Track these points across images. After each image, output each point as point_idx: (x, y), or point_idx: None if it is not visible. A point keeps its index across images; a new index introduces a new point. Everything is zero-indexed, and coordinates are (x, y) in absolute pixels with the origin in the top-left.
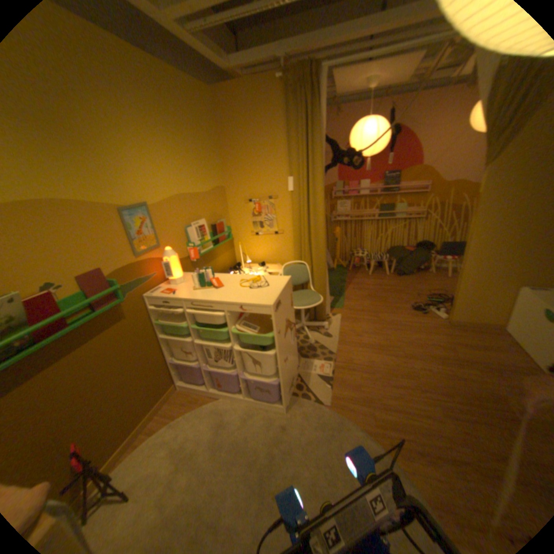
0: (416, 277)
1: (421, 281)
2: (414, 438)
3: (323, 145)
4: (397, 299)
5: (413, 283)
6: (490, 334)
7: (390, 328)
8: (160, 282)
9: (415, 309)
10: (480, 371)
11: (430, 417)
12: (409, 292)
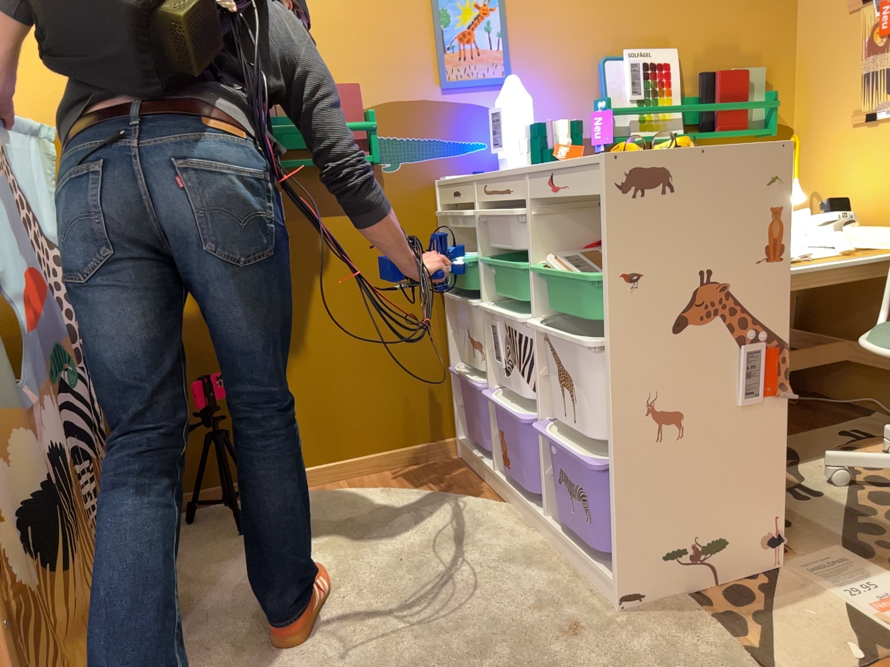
0: None
1: None
2: None
3: None
4: None
5: None
6: None
7: None
8: (485, 170)
9: None
10: None
11: None
12: None
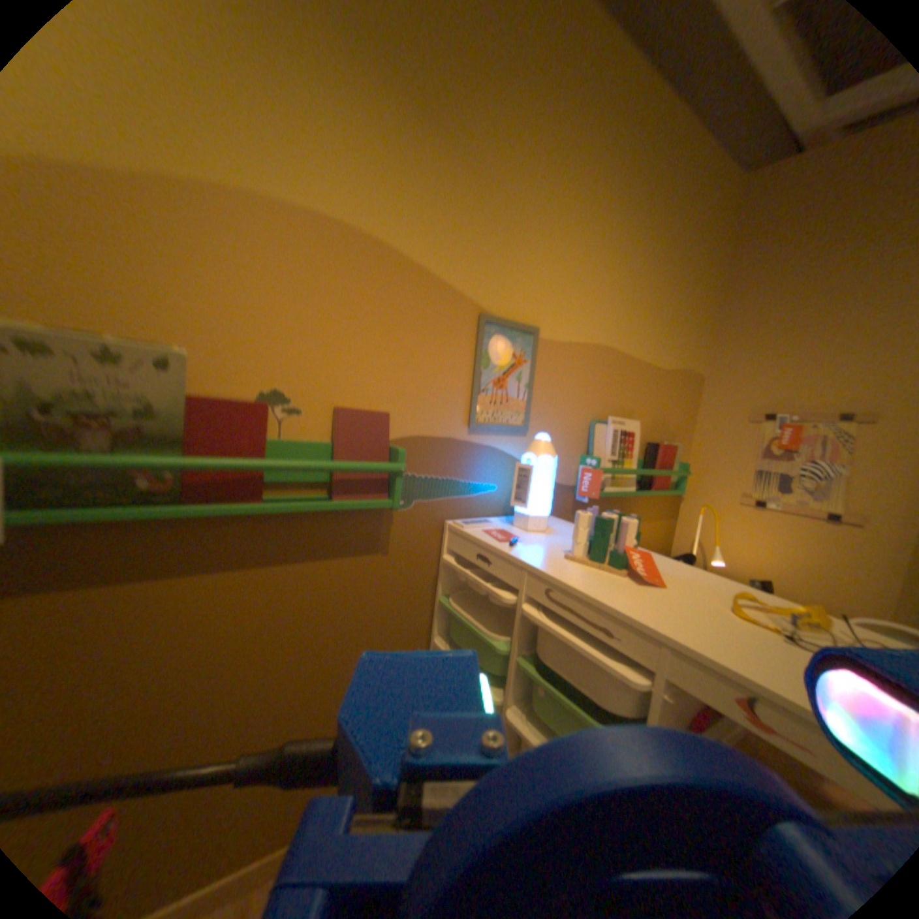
0: None
1: None
2: None
3: None
4: None
5: None
6: None
7: None
8: (493, 512)
9: None
10: None
11: None
12: None
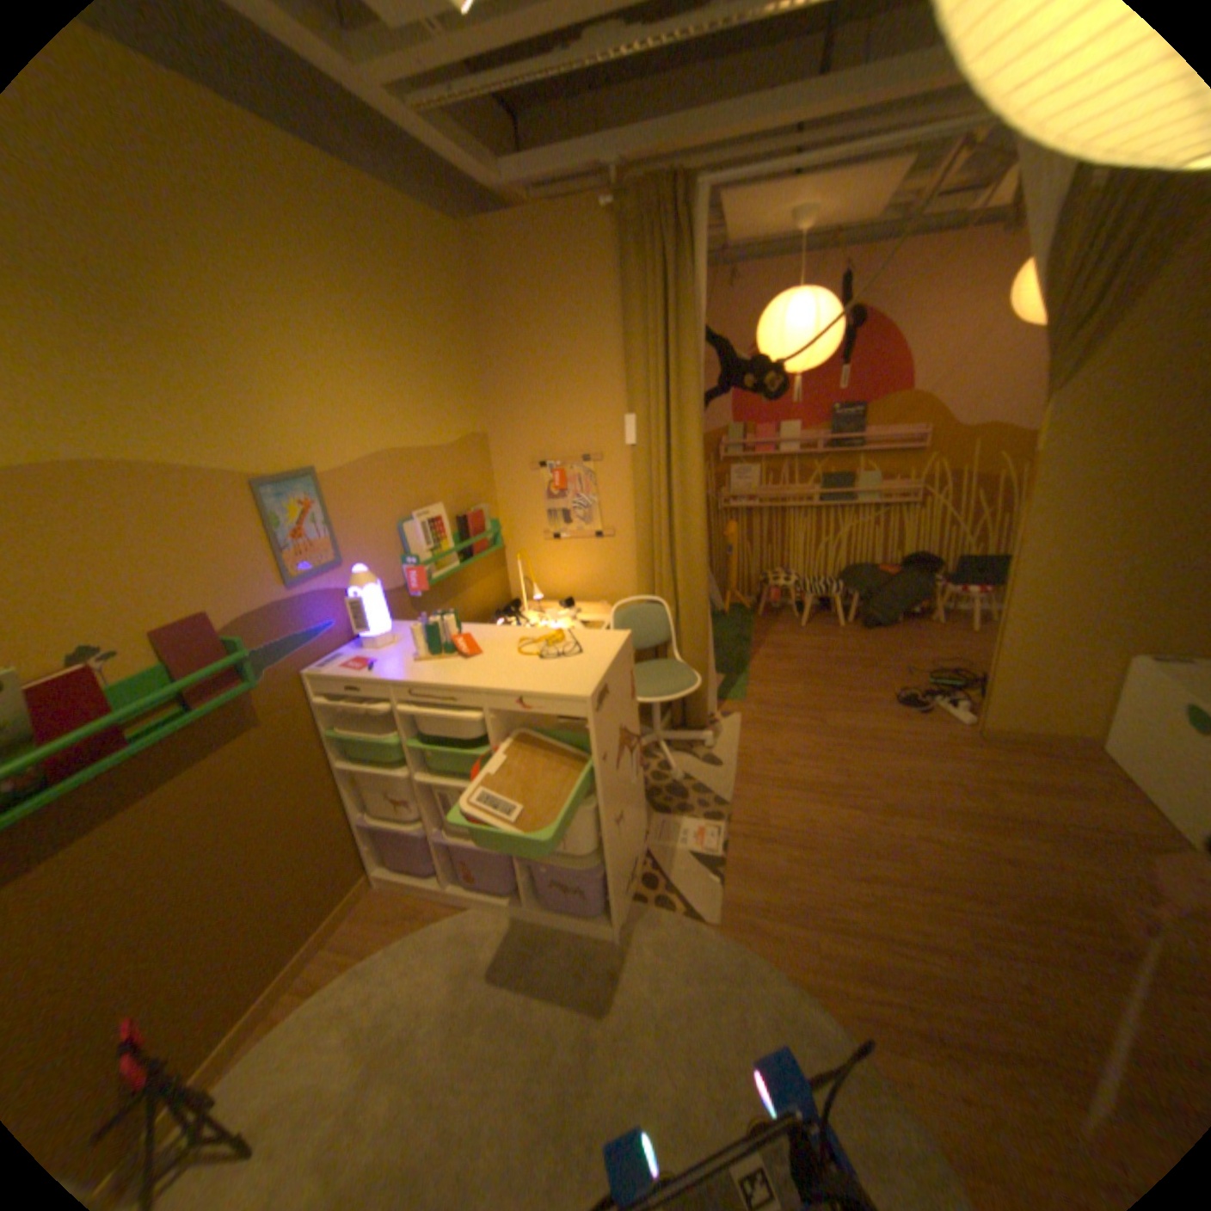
0: (904, 632)
1: (914, 642)
2: (910, 1000)
3: (699, 348)
4: (863, 680)
5: (898, 646)
6: (1070, 760)
7: (850, 745)
8: (339, 643)
9: (903, 702)
10: (1051, 845)
11: (943, 950)
12: (891, 665)
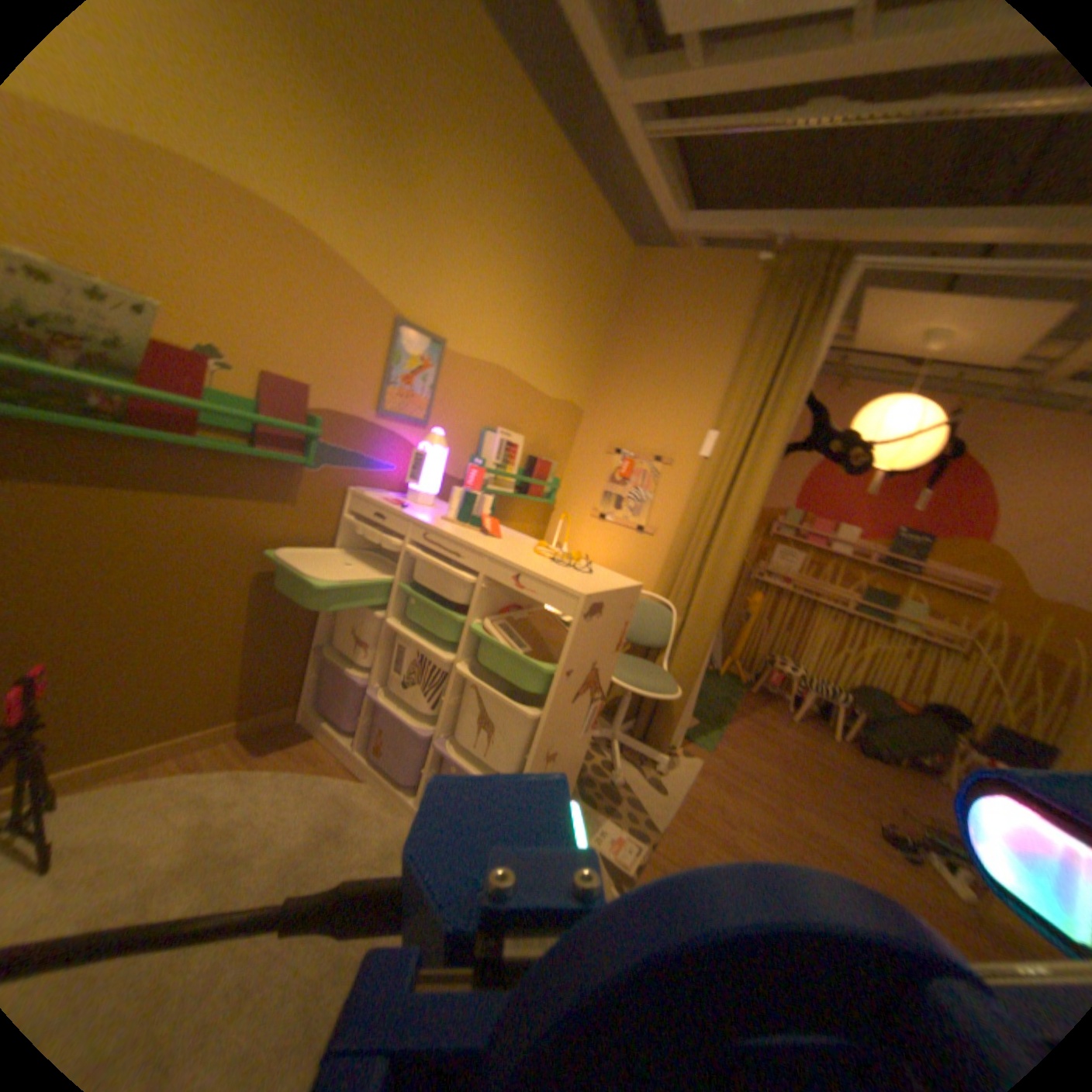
0: (907, 779)
1: (916, 793)
2: None
3: (803, 393)
4: (848, 799)
5: (896, 788)
6: None
7: (814, 850)
8: (388, 489)
9: (888, 841)
10: None
11: None
12: (883, 800)
